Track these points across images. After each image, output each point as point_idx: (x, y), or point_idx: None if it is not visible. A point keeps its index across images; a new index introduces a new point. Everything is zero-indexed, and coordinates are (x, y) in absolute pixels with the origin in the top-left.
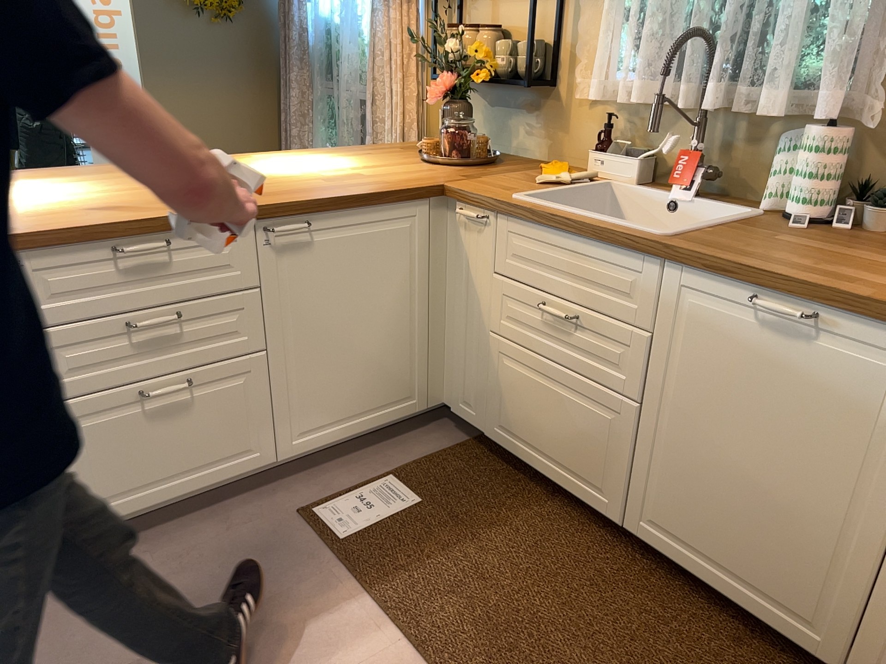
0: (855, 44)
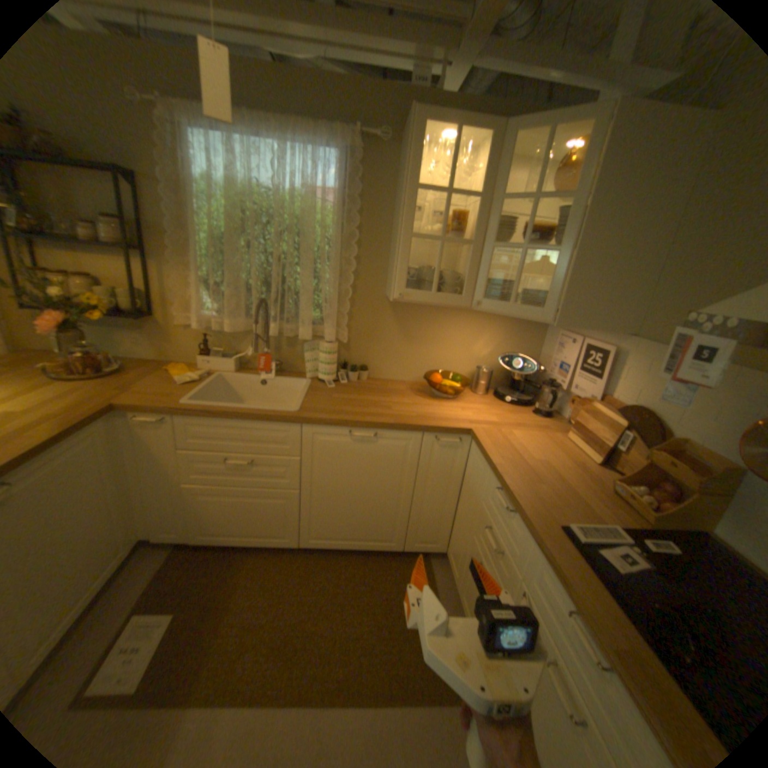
0: (335, 309)
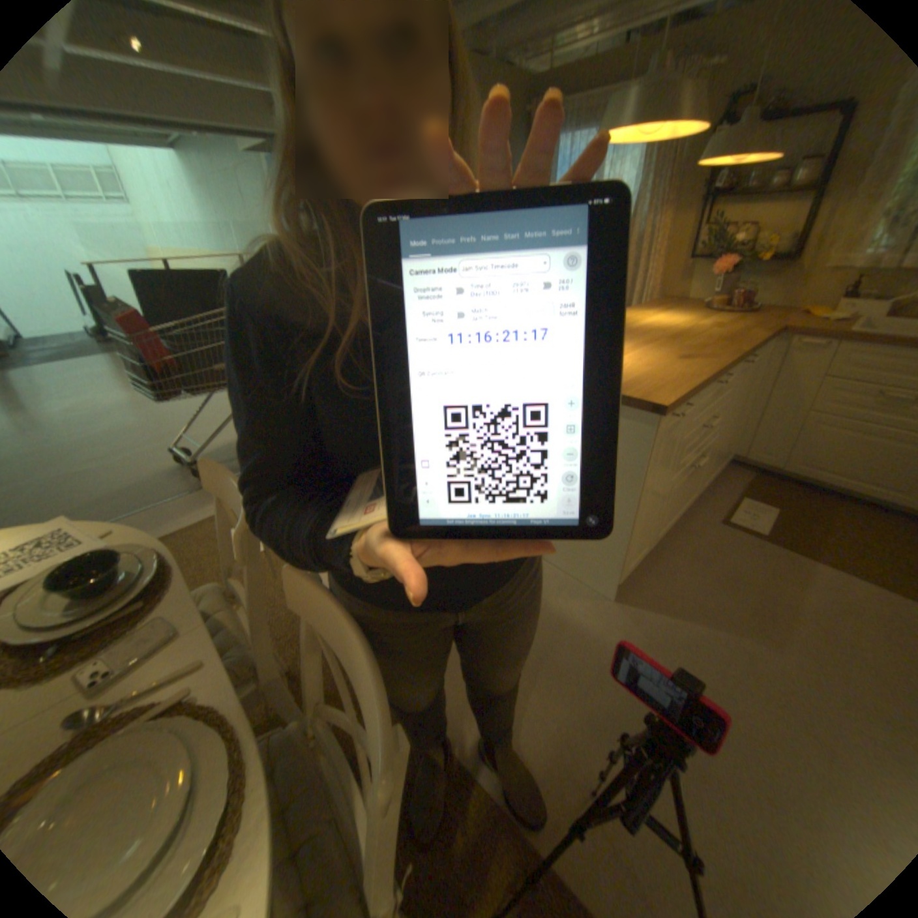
0: None
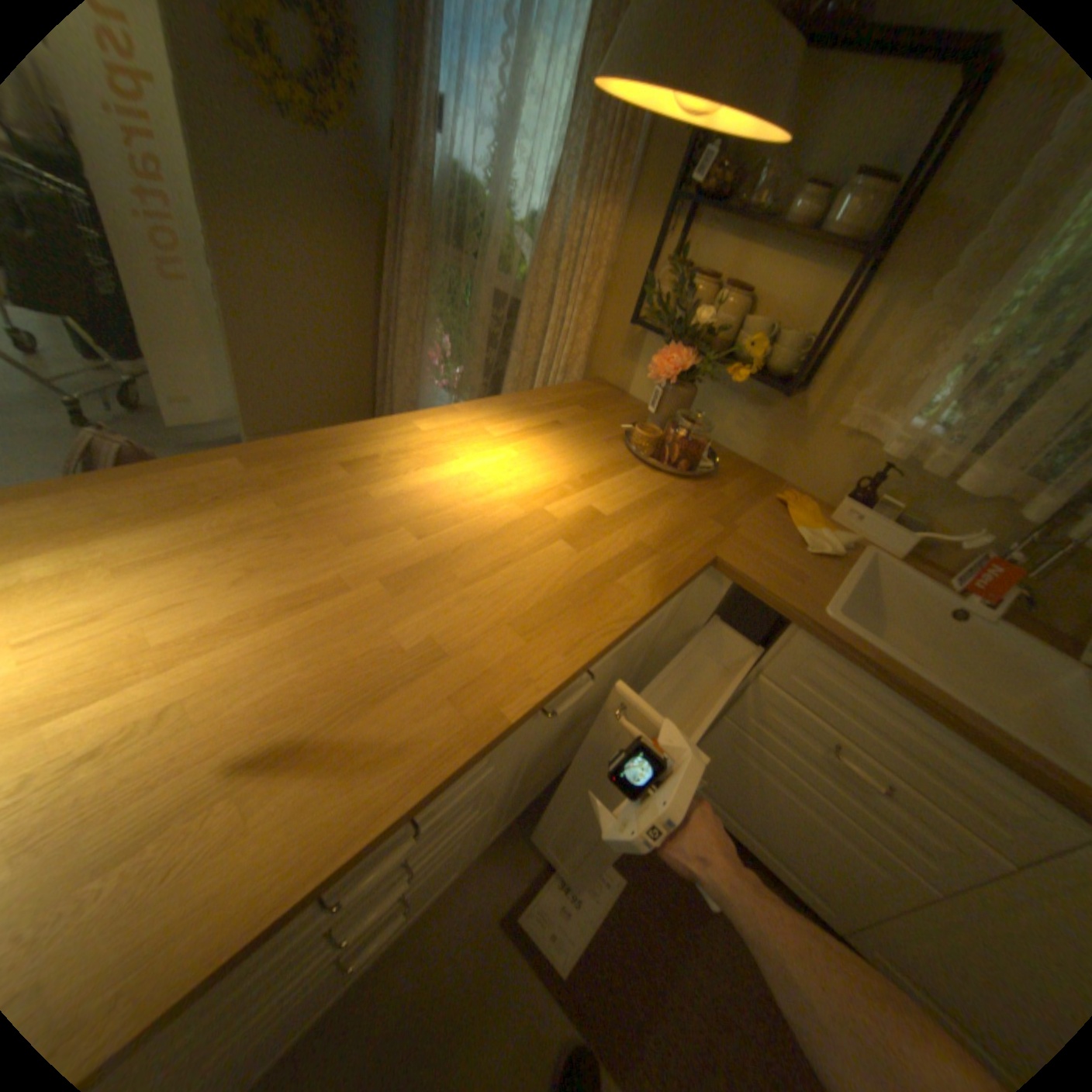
0: None
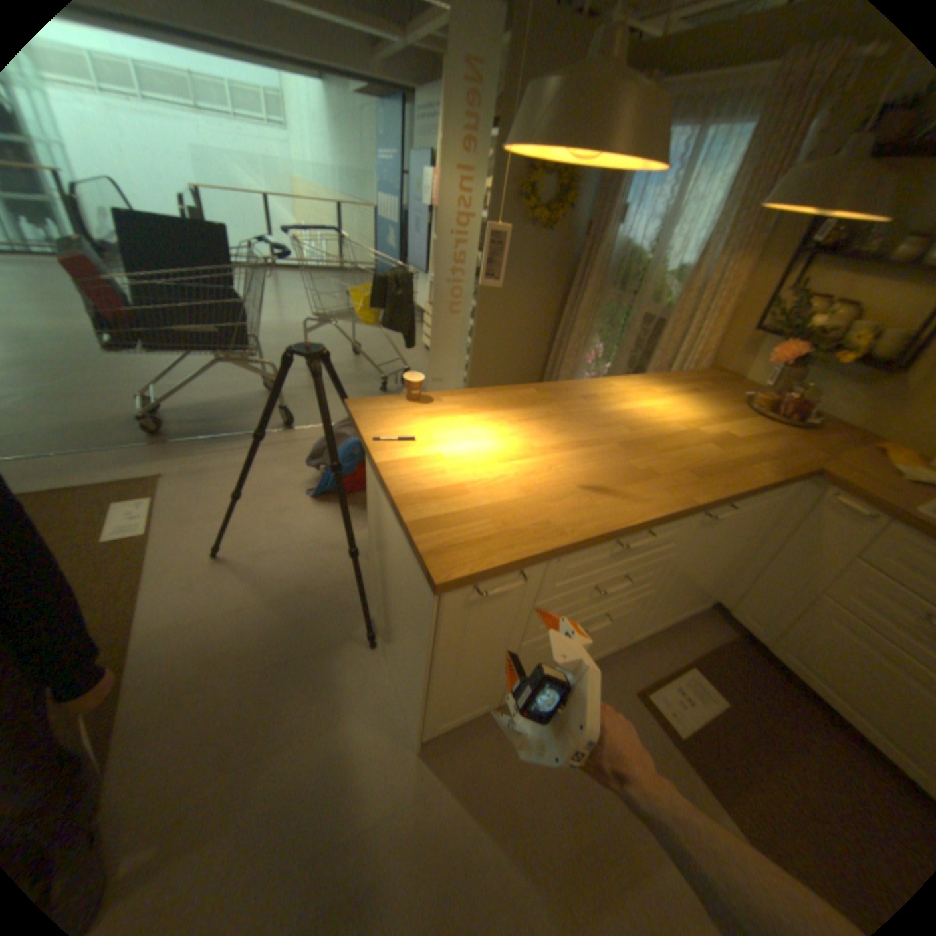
0: None
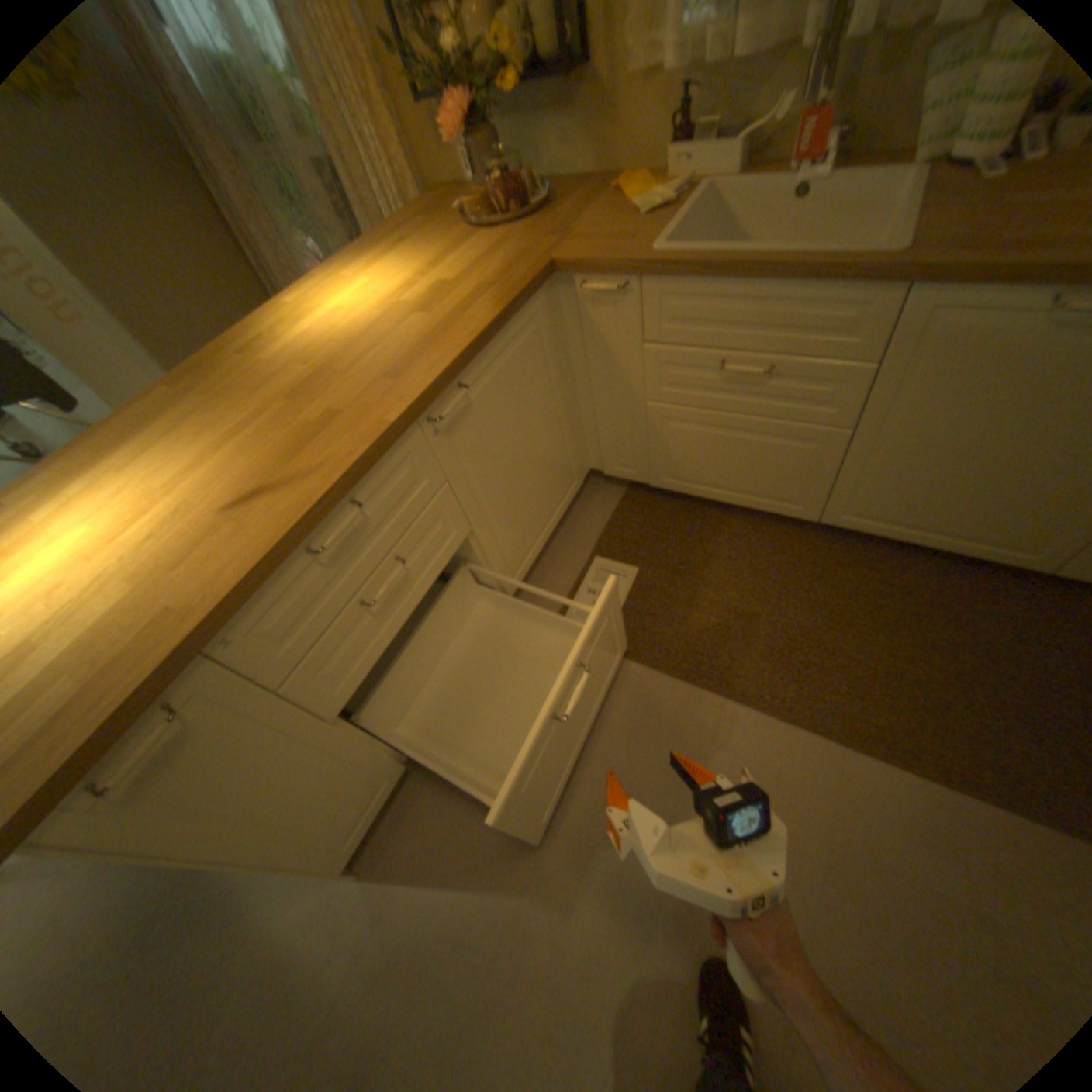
0: None
